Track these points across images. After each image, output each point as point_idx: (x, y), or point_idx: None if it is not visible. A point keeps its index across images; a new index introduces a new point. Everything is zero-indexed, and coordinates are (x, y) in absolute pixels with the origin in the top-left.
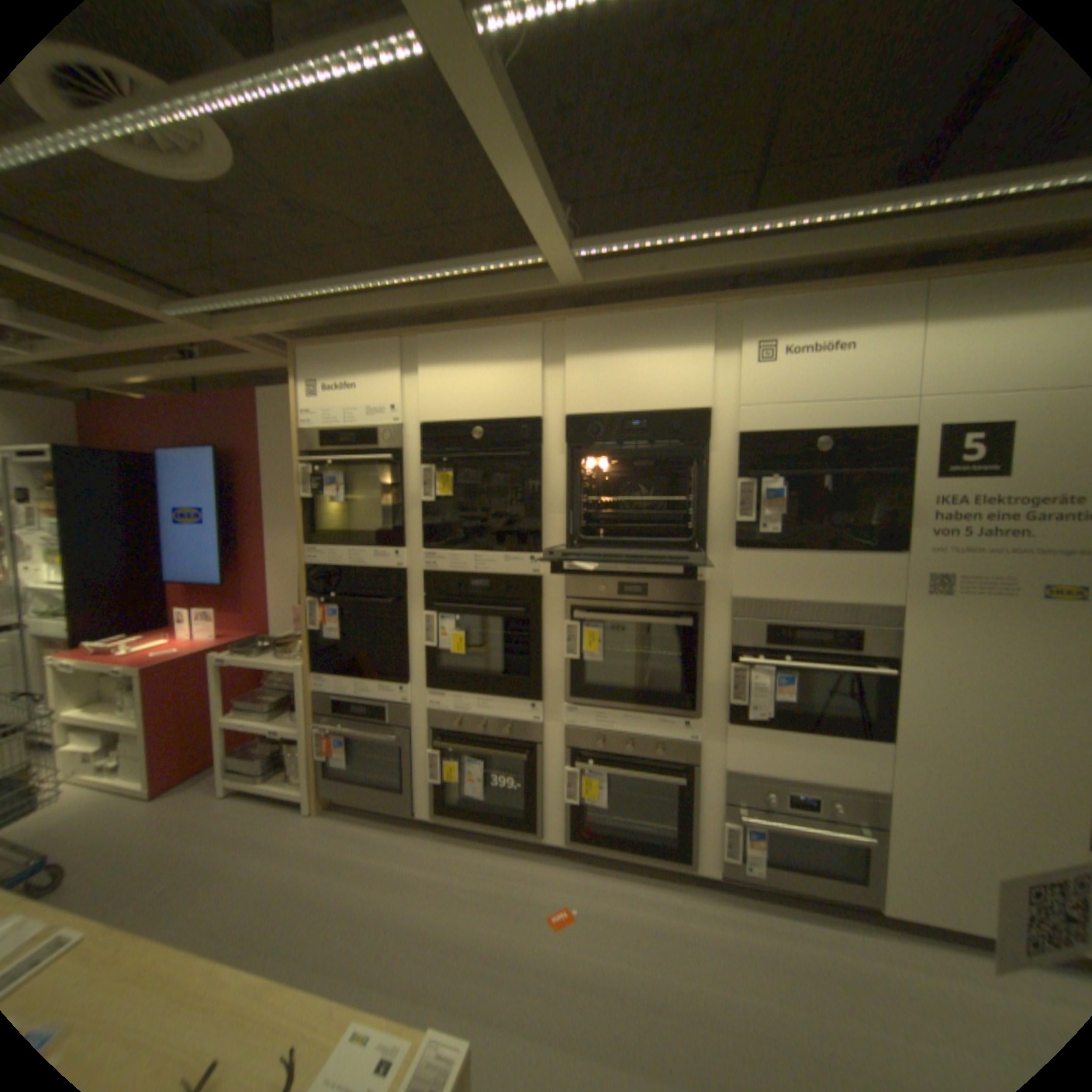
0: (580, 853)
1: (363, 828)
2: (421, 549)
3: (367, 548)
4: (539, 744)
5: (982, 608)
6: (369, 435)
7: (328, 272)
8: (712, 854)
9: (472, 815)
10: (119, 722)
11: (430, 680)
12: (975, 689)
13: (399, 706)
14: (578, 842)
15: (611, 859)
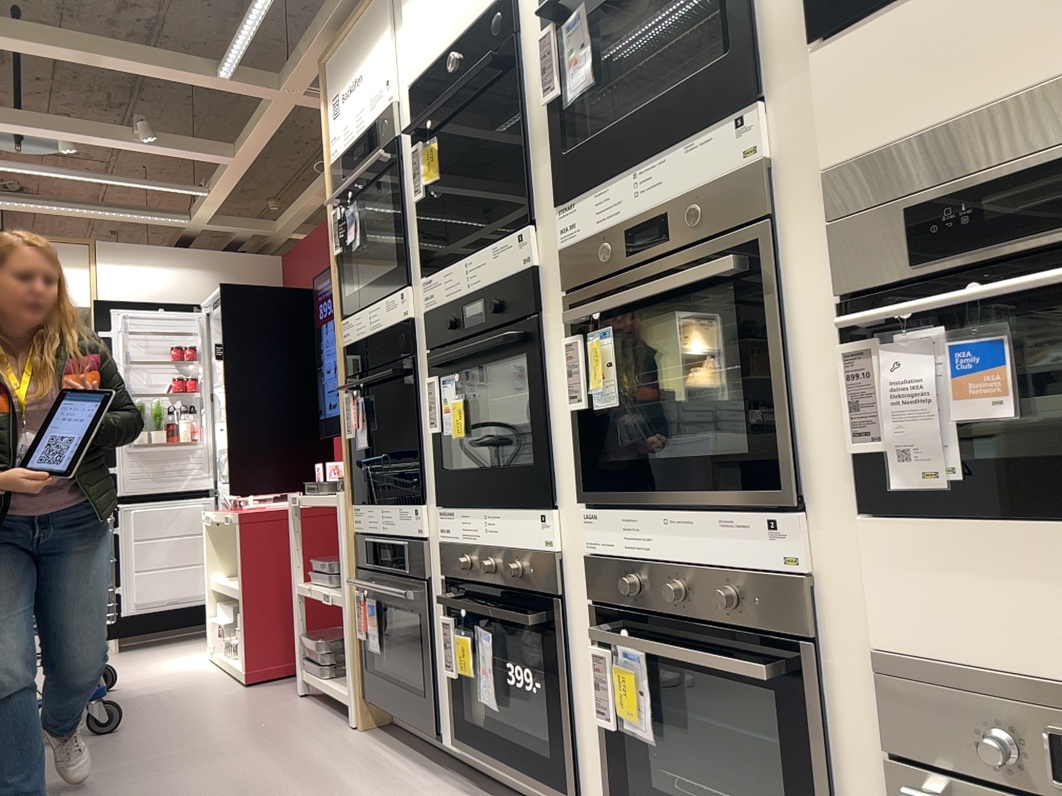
0: None
1: (398, 751)
2: (421, 277)
3: (379, 298)
4: (555, 592)
5: None
6: (371, 135)
7: None
8: None
9: (493, 738)
10: (239, 583)
11: (438, 489)
12: None
13: (415, 539)
14: None
15: None
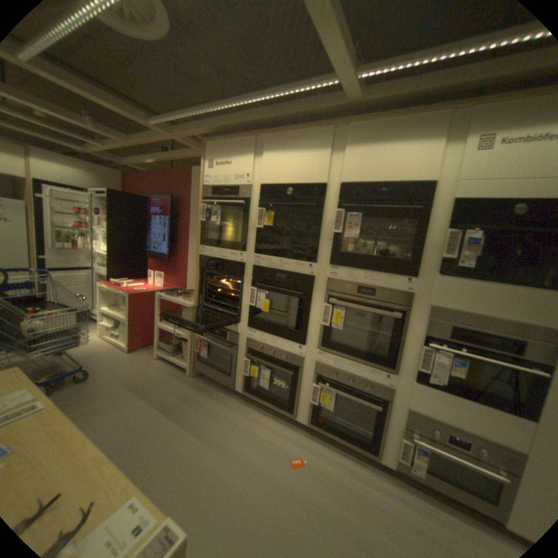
0: (315, 430)
1: (211, 388)
2: (253, 253)
3: (227, 250)
4: (301, 368)
5: None
6: (234, 190)
7: (221, 98)
8: (392, 454)
9: (262, 395)
10: (120, 316)
11: (250, 323)
12: None
13: (233, 333)
14: (315, 425)
15: (332, 439)
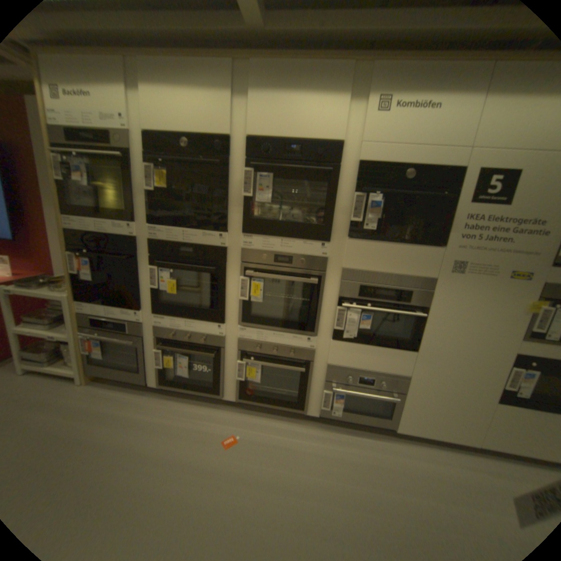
0: (244, 404)
1: (116, 392)
2: (146, 224)
3: (107, 221)
4: (222, 348)
5: (478, 281)
6: (103, 136)
7: None
8: (315, 405)
9: (182, 385)
10: None
11: (154, 309)
12: (464, 325)
13: (135, 324)
14: (243, 399)
15: (261, 407)
